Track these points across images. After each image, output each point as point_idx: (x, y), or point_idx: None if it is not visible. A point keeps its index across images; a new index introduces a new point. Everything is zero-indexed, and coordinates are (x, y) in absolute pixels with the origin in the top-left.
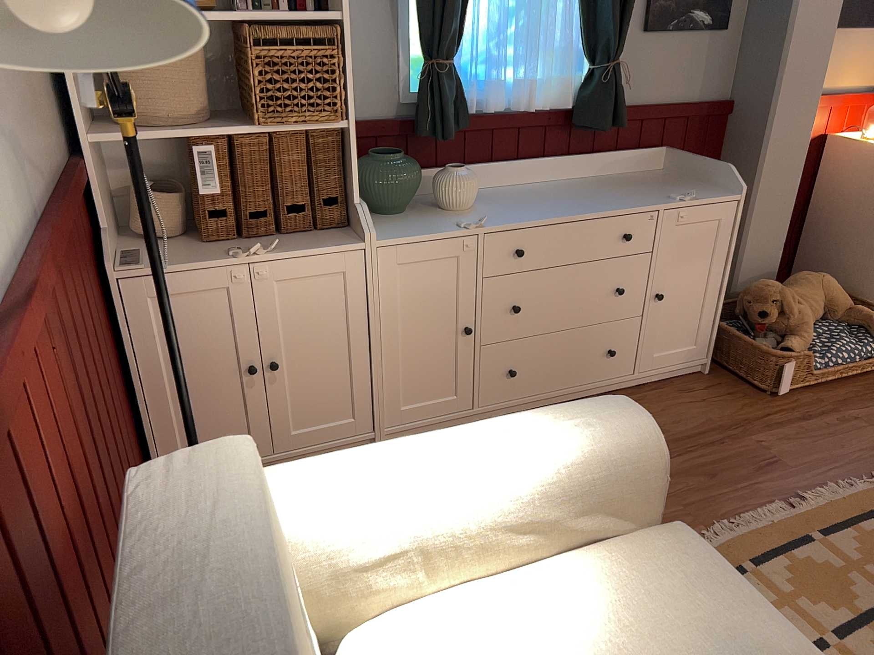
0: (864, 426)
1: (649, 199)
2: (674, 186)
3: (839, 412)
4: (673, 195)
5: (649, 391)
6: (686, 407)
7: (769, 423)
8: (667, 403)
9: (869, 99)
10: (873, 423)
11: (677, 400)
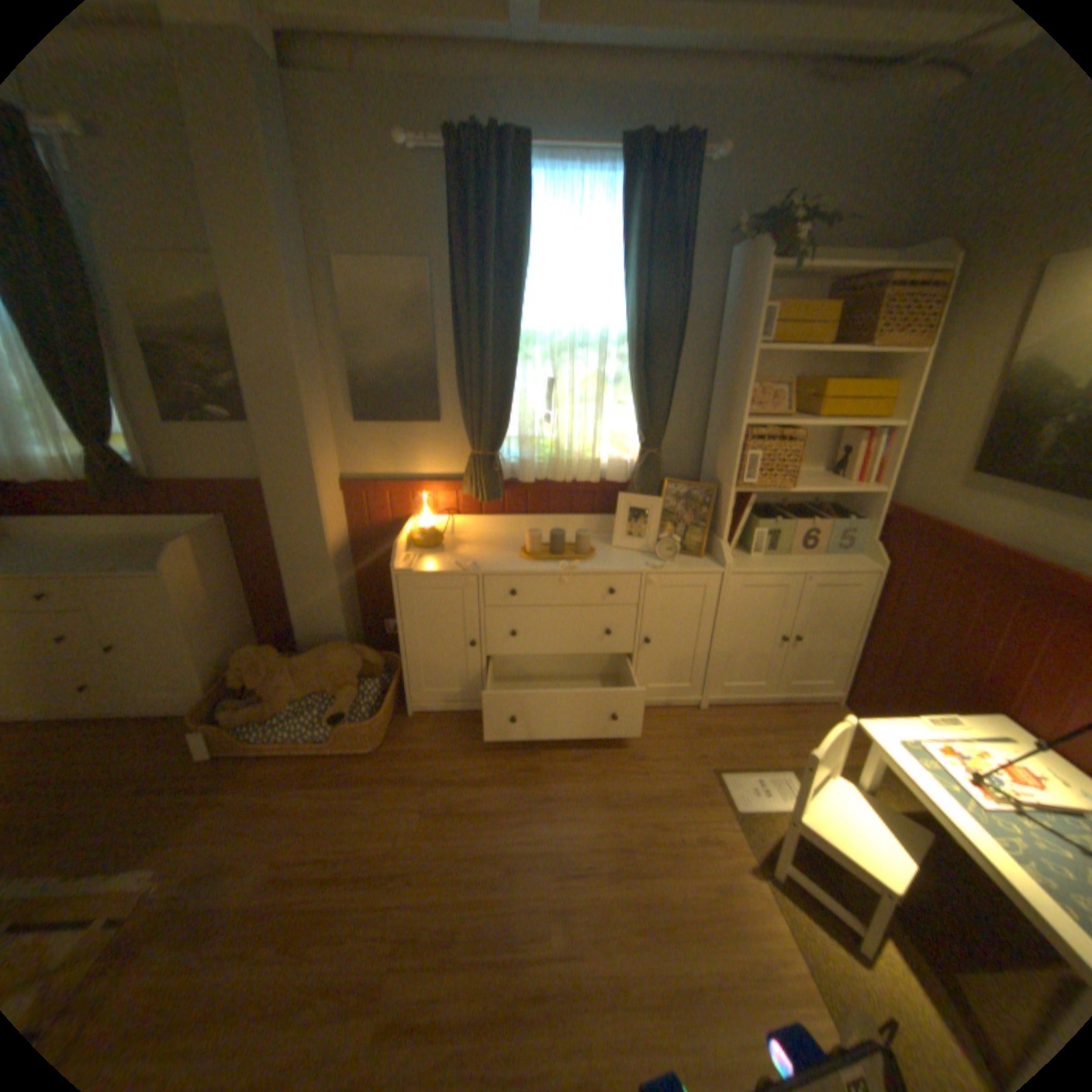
0: (207, 819)
1: (86, 567)
2: (155, 556)
3: (221, 795)
4: (105, 566)
5: (139, 727)
6: (127, 753)
7: (146, 789)
8: (123, 744)
9: (448, 488)
10: (221, 818)
11: (135, 744)
